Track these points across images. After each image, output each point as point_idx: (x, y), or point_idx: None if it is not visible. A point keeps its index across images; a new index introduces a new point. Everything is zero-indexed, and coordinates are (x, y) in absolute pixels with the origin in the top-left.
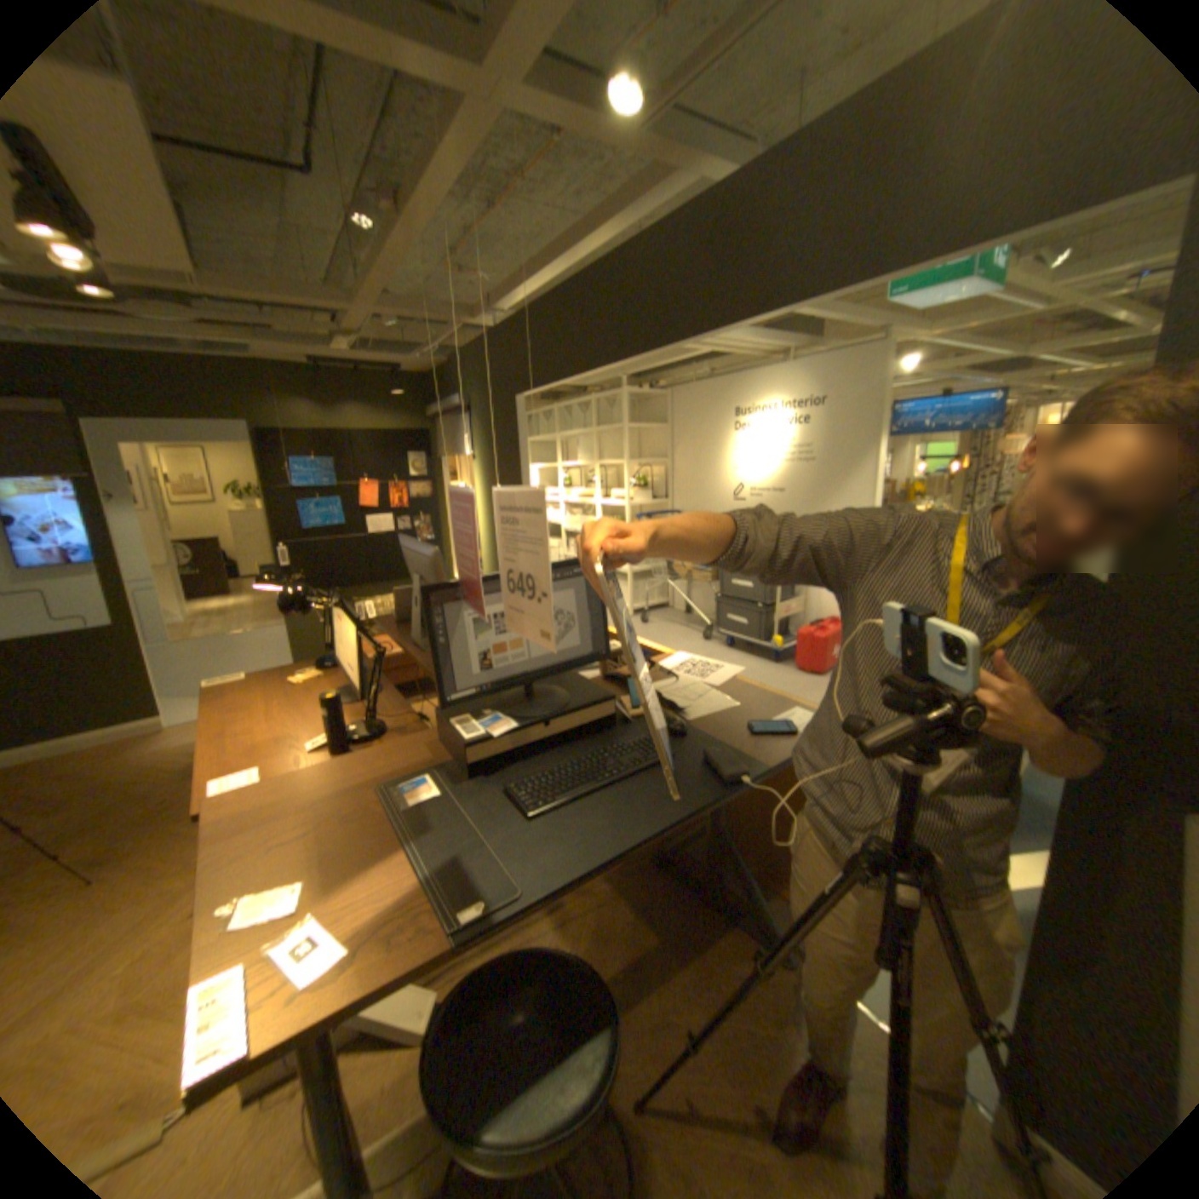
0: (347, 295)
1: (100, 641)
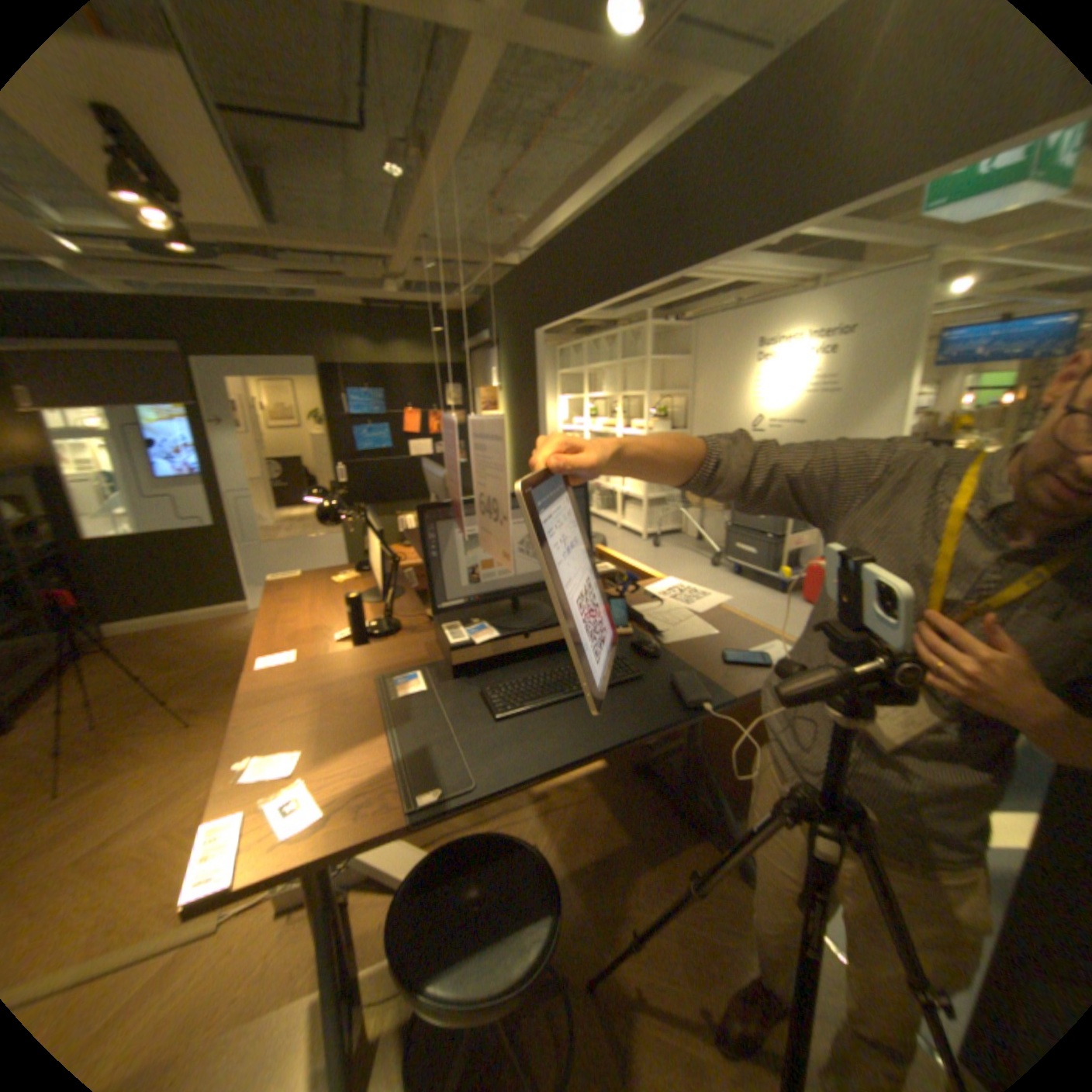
0: (389, 242)
1: (202, 539)
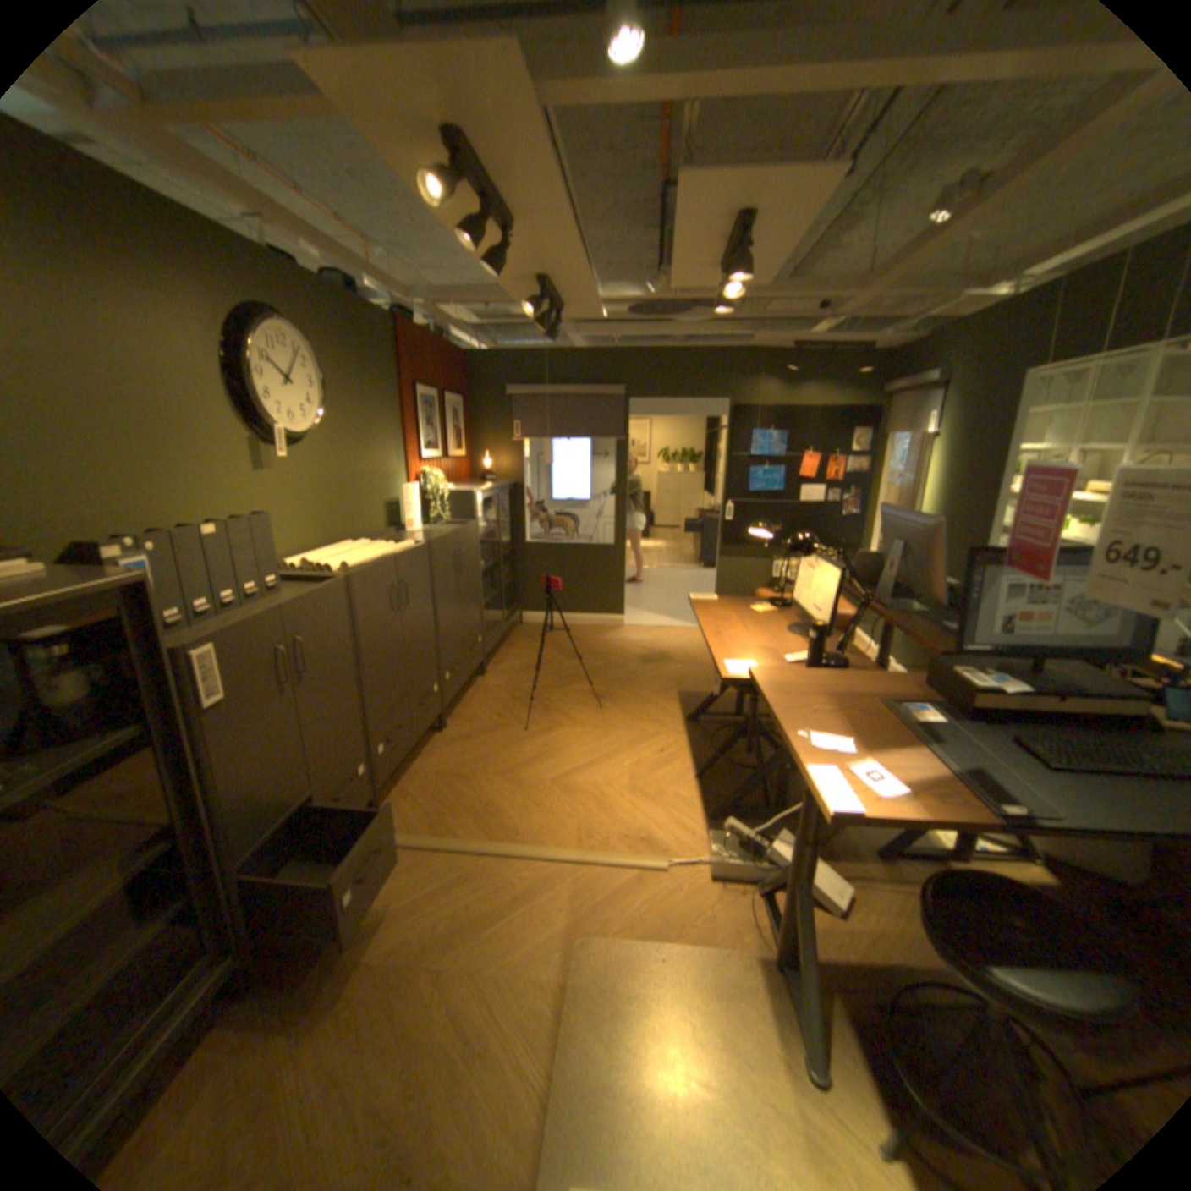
0: (860, 283)
1: (605, 555)
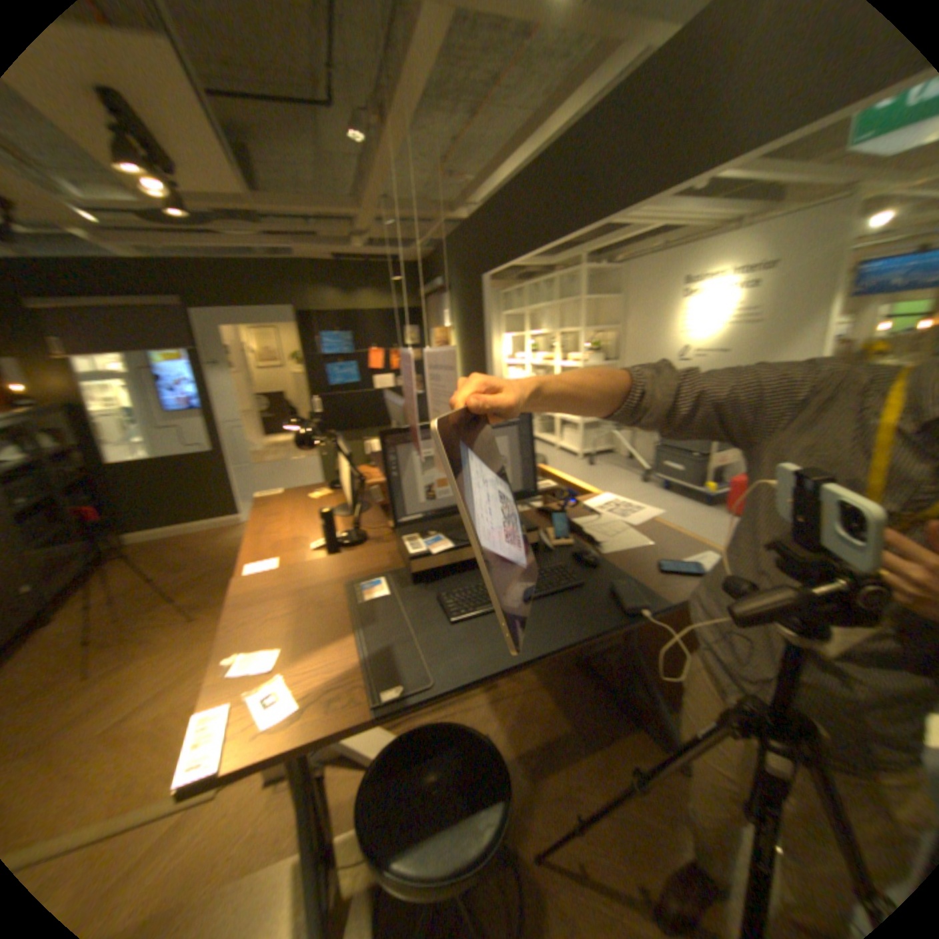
0: (357, 202)
1: (208, 461)
